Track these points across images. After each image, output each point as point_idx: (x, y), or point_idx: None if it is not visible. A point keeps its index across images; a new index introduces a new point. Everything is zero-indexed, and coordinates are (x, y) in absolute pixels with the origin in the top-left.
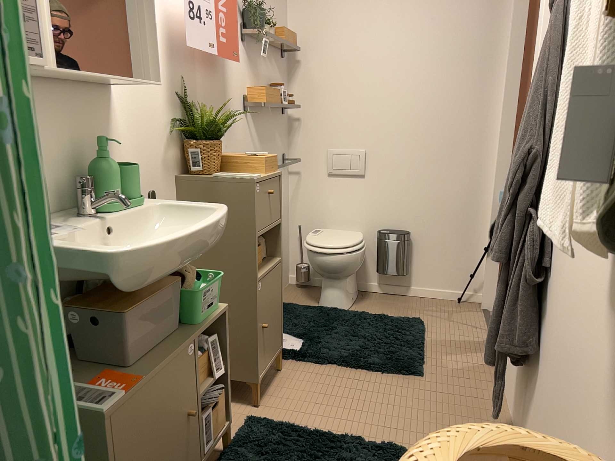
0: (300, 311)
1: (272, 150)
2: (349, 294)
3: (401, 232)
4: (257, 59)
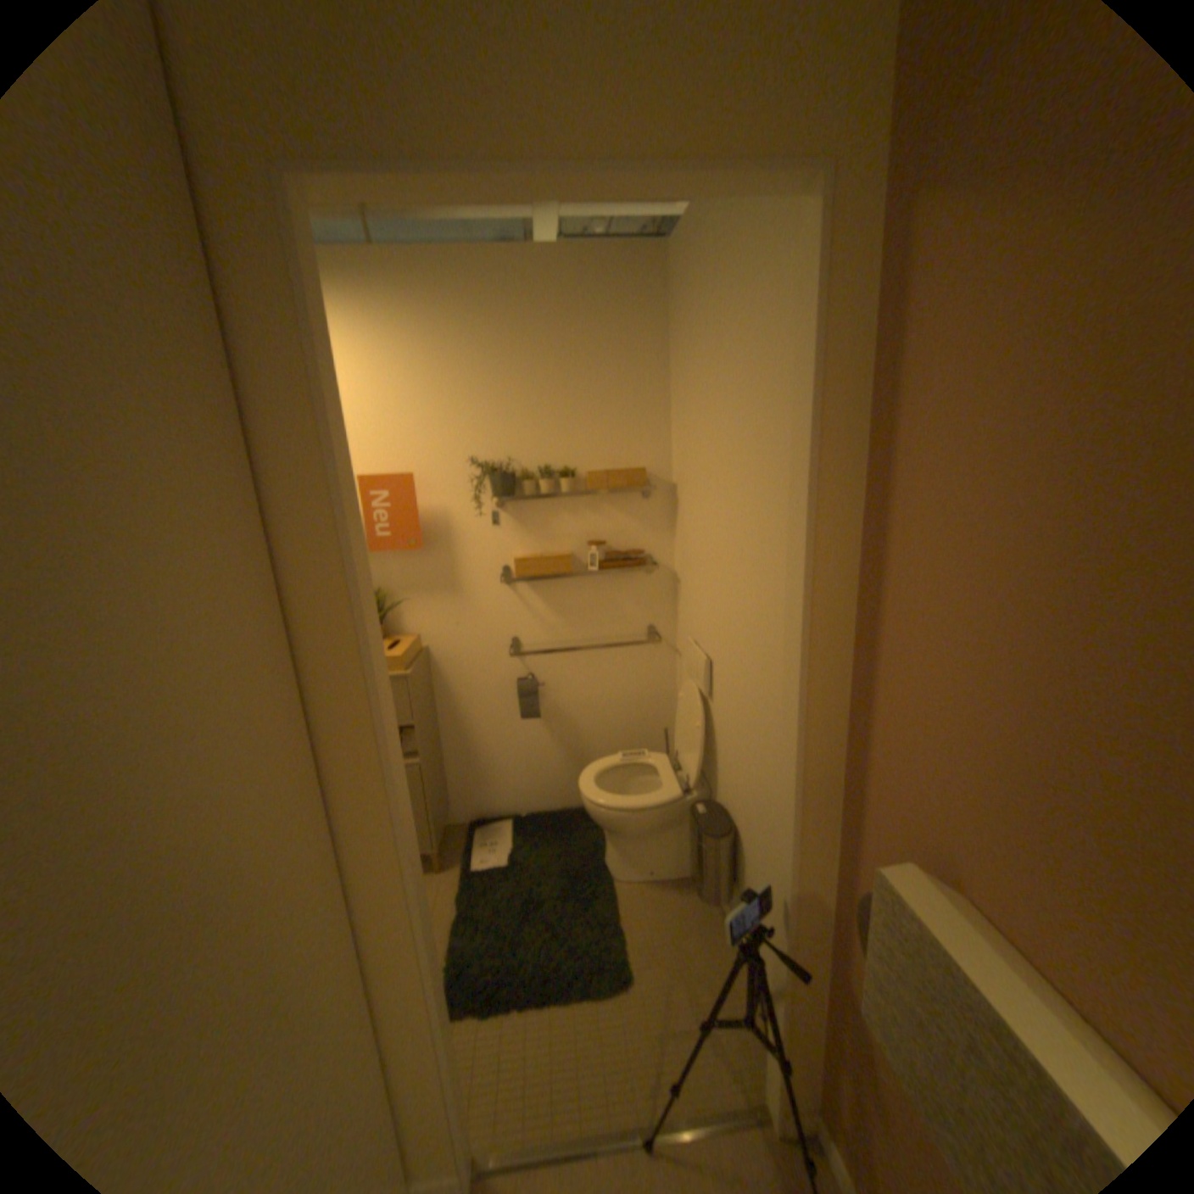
0: (578, 837)
1: (599, 618)
2: (640, 862)
3: (726, 826)
4: (541, 511)
